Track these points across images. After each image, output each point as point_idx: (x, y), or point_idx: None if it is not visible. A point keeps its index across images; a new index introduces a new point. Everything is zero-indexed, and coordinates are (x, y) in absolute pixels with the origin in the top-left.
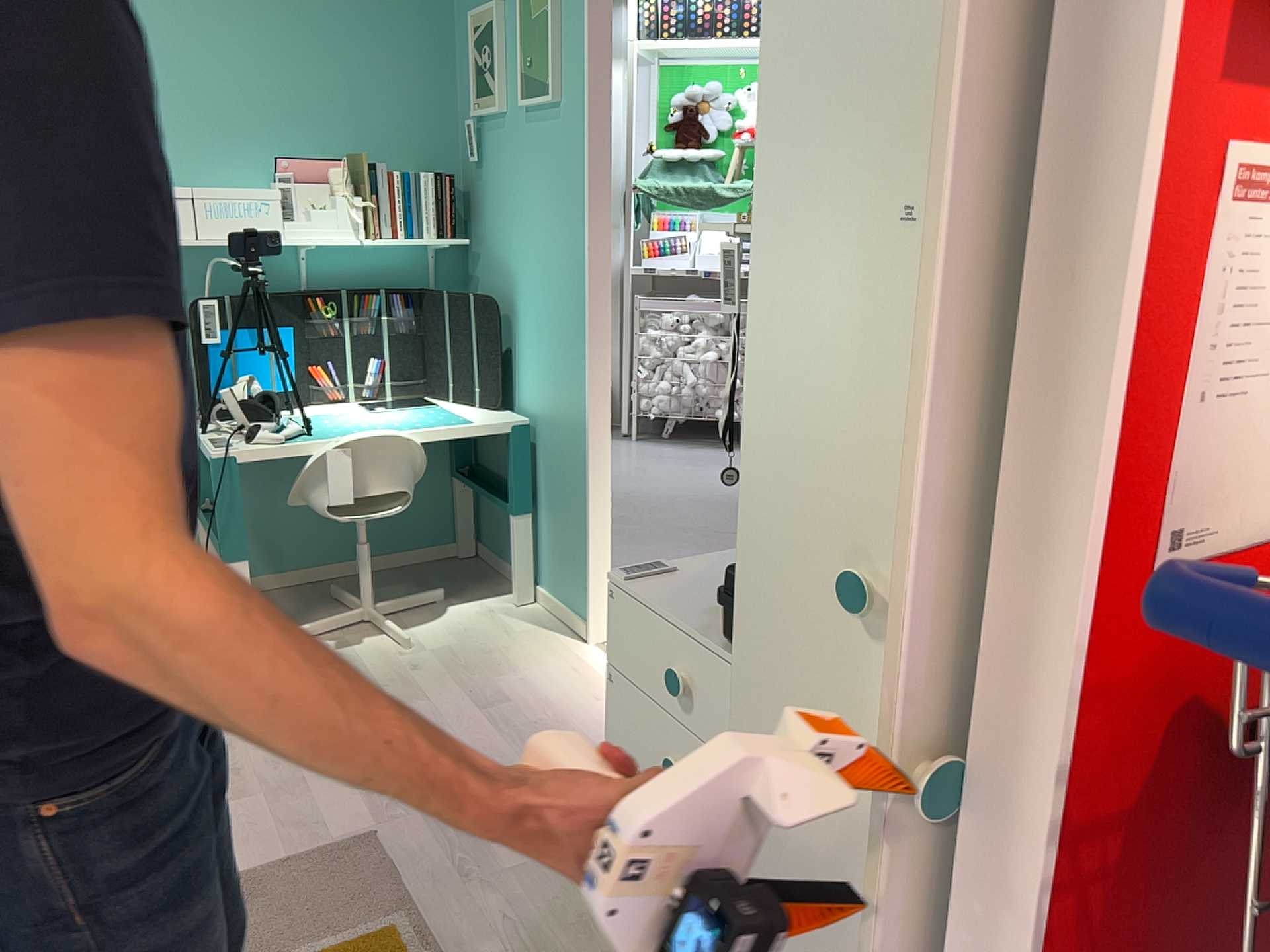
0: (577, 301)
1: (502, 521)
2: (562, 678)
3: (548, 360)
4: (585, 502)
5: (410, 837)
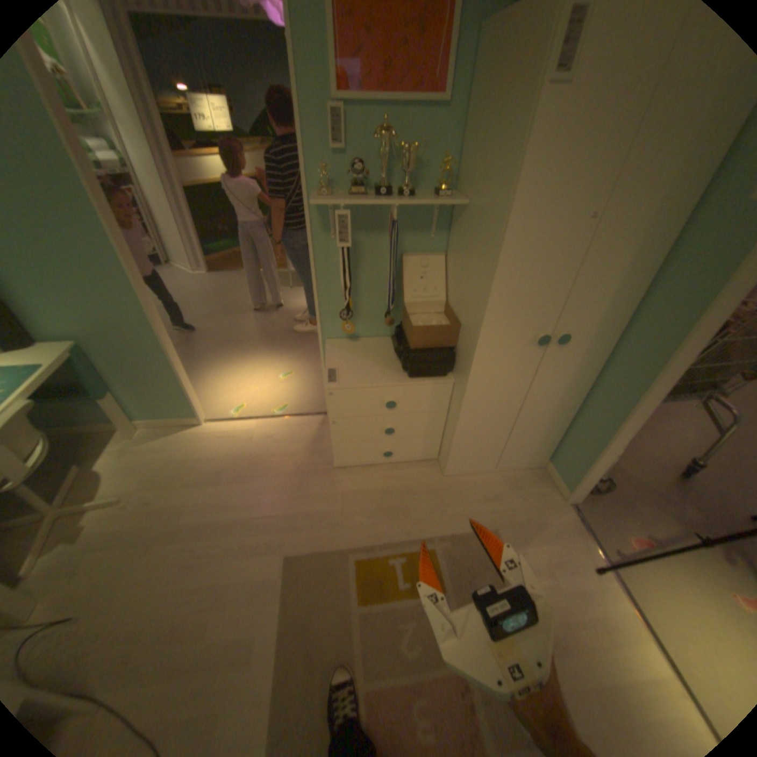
0: (102, 254)
1: (62, 407)
2: (221, 444)
3: (75, 299)
4: (169, 366)
5: (298, 540)
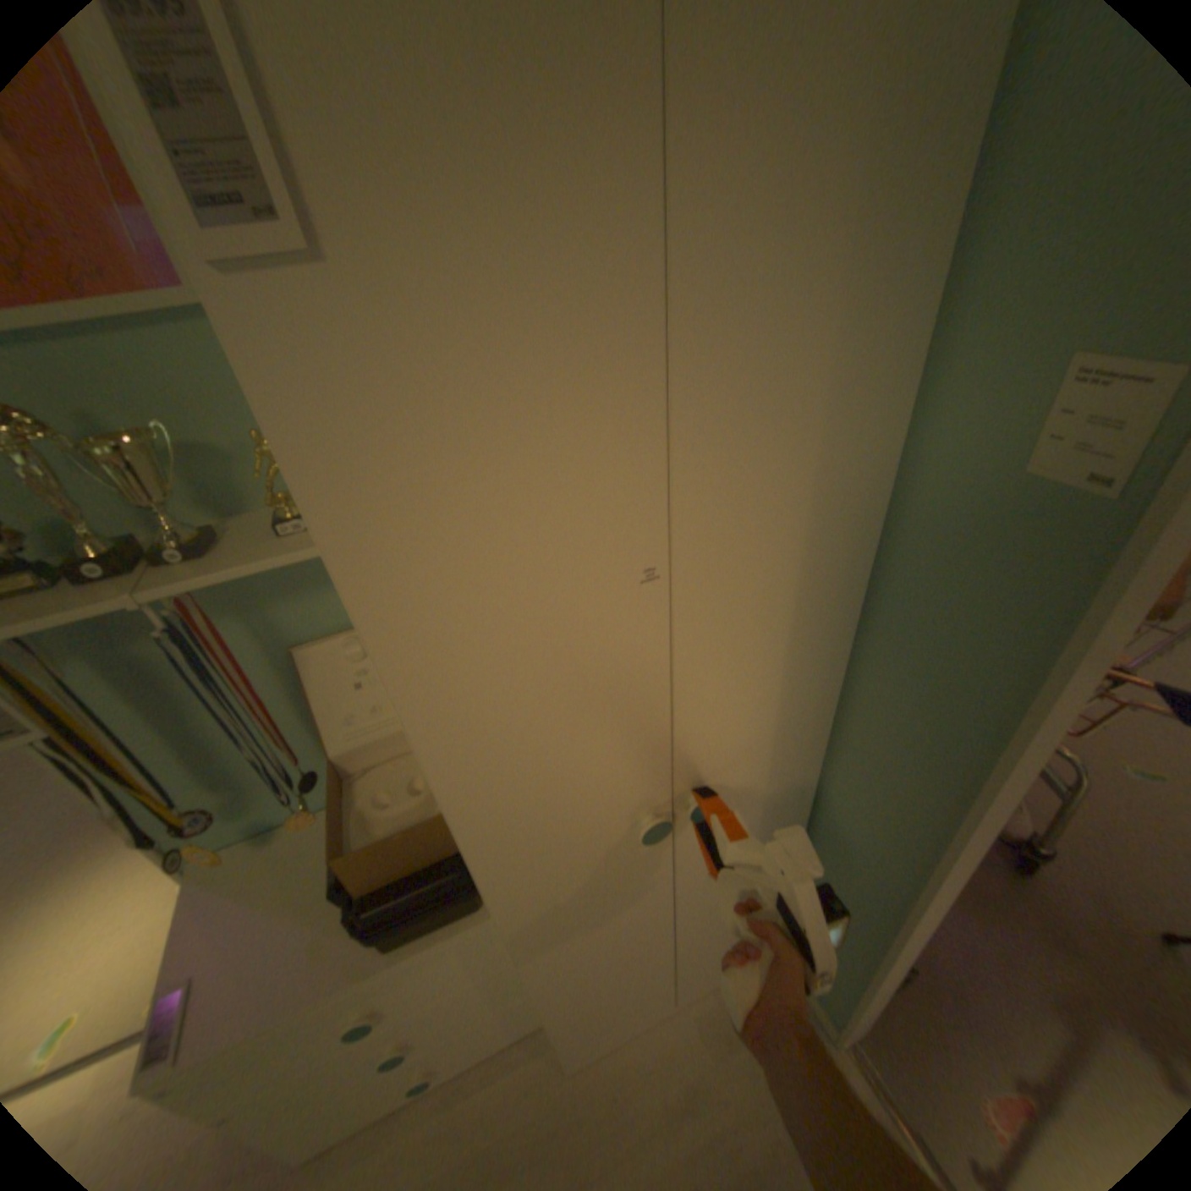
0: None
1: None
2: None
3: None
4: None
5: None
